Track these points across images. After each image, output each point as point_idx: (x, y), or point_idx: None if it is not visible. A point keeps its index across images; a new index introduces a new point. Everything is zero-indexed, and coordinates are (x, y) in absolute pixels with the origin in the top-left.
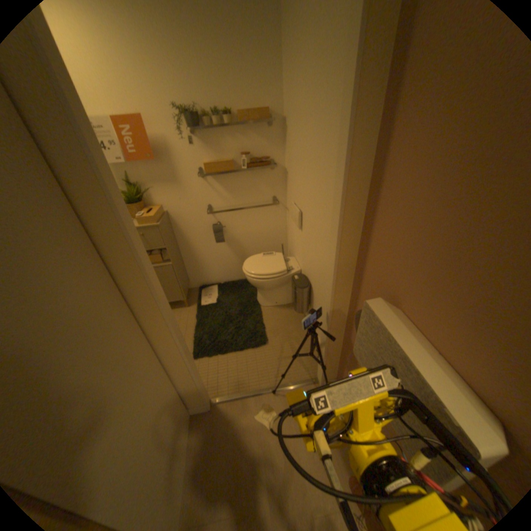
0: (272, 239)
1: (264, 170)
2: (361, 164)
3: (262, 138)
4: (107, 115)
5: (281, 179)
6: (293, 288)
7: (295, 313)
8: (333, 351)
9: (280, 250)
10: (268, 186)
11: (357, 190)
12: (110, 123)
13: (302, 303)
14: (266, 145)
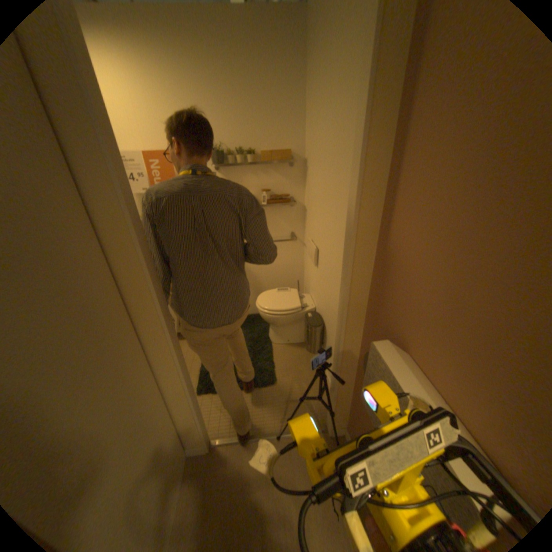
0: (288, 274)
1: (284, 207)
2: (372, 207)
3: (283, 177)
4: (139, 151)
5: (299, 216)
6: (306, 326)
7: (307, 353)
8: (344, 397)
9: (296, 286)
10: (287, 223)
11: (368, 231)
12: (141, 158)
13: (314, 342)
14: (286, 184)
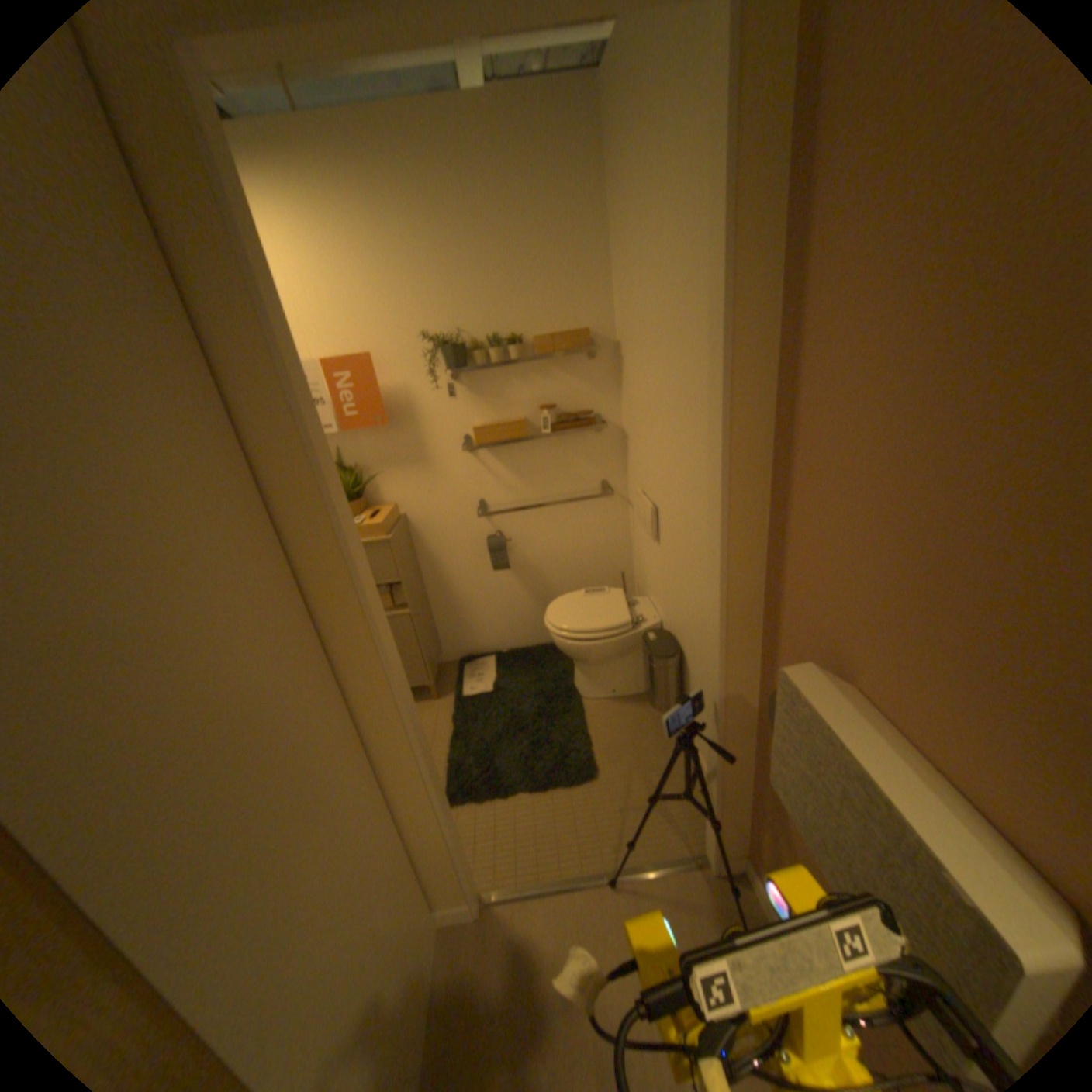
0: (602, 562)
1: (584, 434)
2: (755, 417)
3: (579, 380)
4: (315, 359)
5: (615, 450)
6: (647, 659)
7: (654, 714)
8: (738, 794)
9: (619, 583)
10: (592, 463)
11: (753, 464)
12: (320, 371)
13: (667, 690)
14: (585, 391)
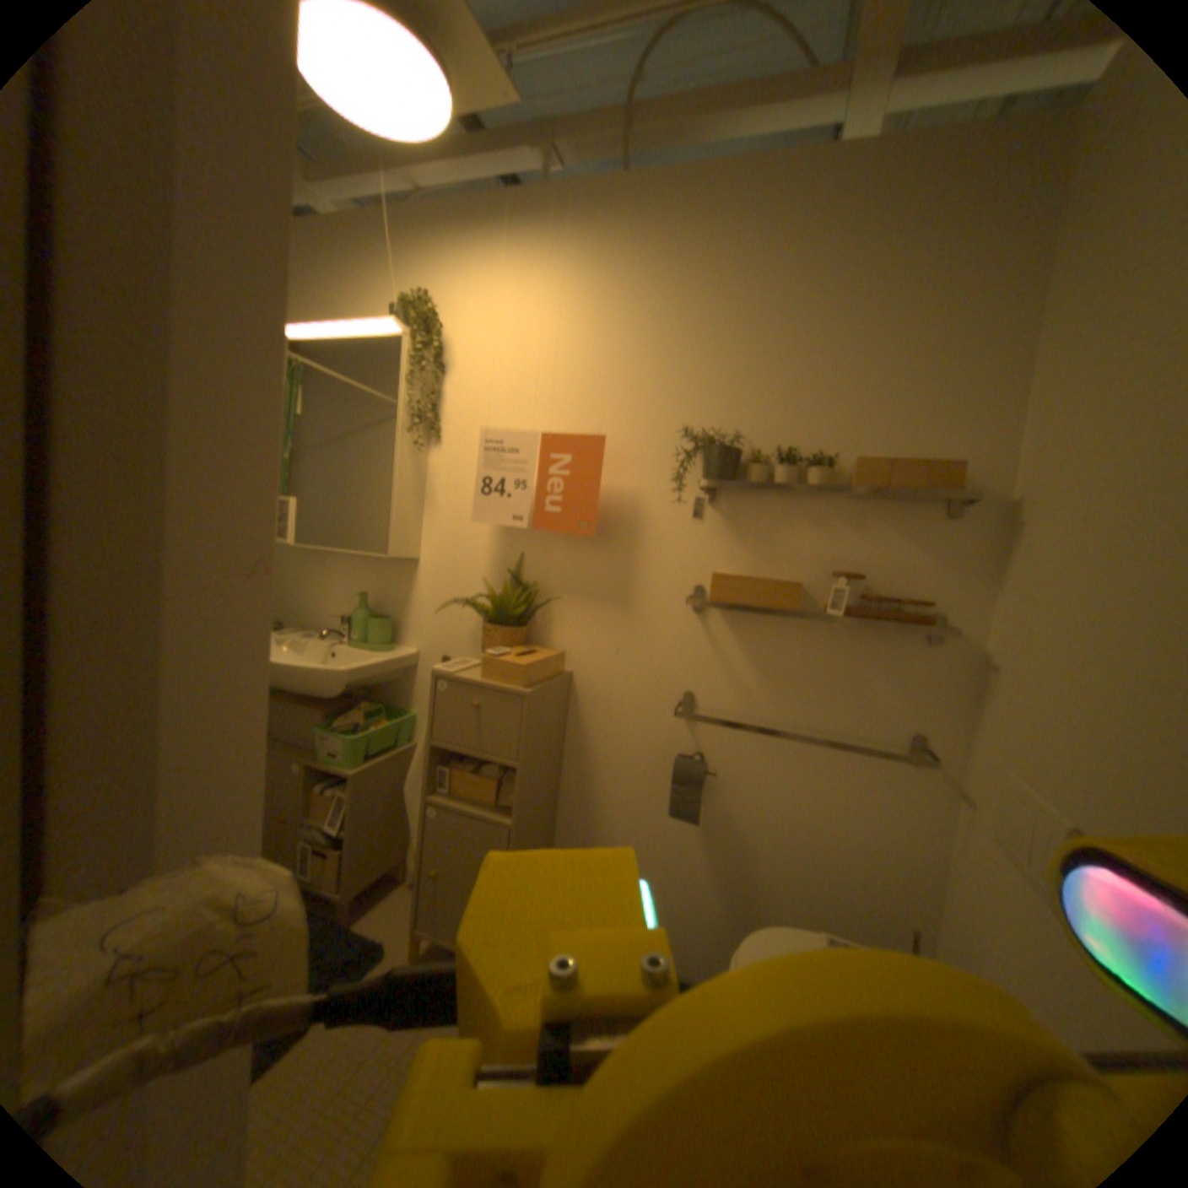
0: (877, 886)
1: (905, 638)
2: None
3: (920, 544)
4: (540, 435)
5: (963, 683)
6: None
7: None
8: None
9: (903, 948)
10: (908, 693)
11: None
12: (539, 452)
13: None
14: (929, 565)
